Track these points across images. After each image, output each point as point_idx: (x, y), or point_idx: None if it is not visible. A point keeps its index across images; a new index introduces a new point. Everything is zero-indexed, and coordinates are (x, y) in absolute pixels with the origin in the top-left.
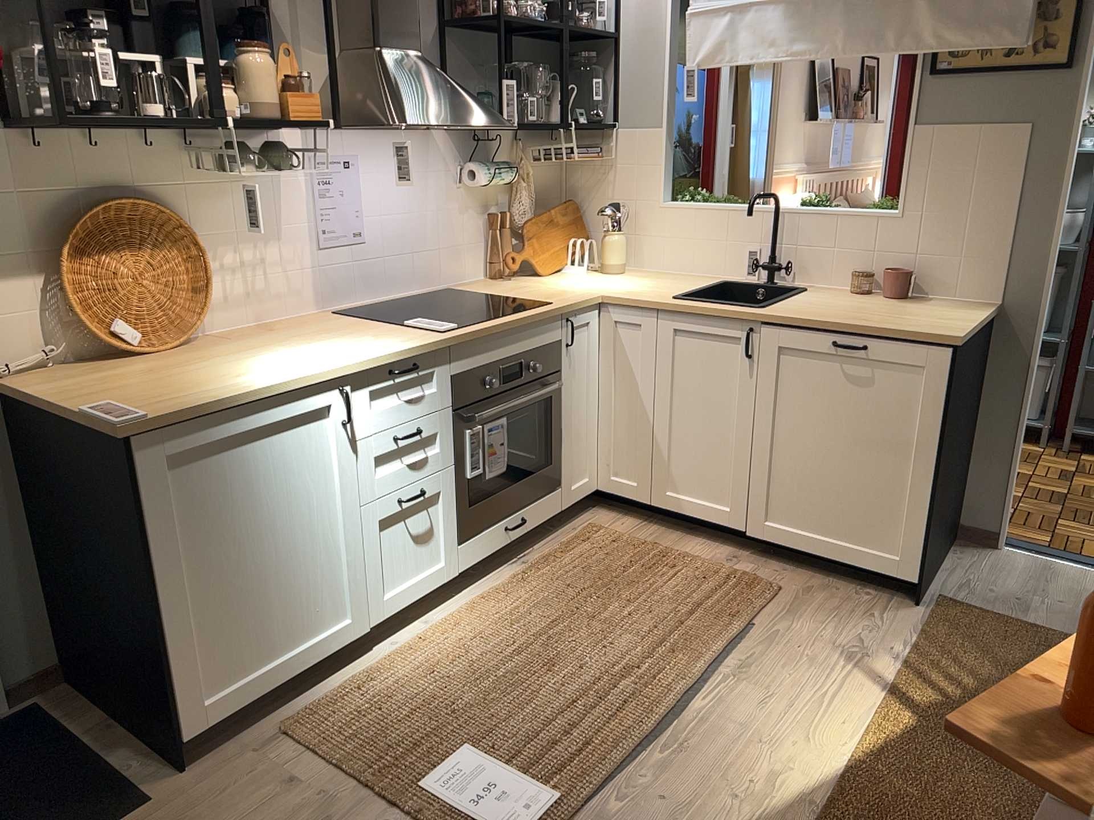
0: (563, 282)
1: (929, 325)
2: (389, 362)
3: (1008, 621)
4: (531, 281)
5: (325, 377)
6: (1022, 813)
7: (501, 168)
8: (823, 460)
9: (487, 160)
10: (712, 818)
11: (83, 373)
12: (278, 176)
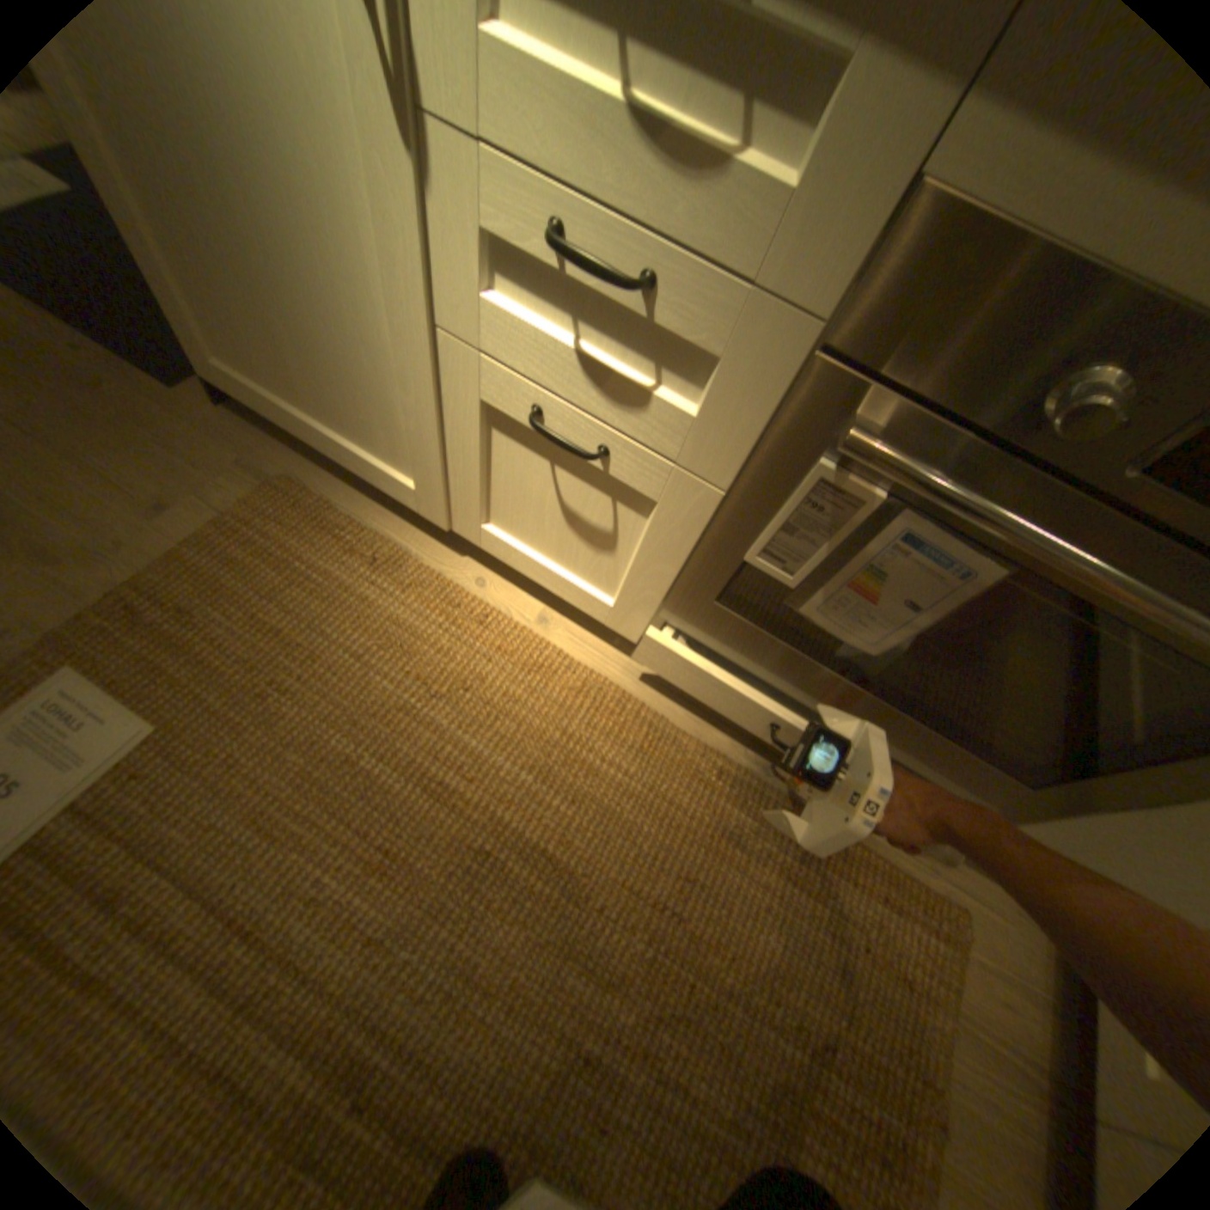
0: None
1: None
2: None
3: None
4: None
5: None
6: None
7: None
8: None
9: None
10: None
11: None
12: None
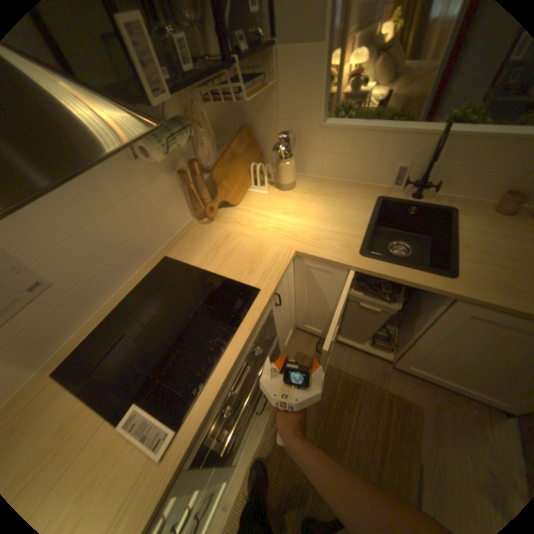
0: (254, 217)
1: None
2: None
3: None
4: (228, 218)
5: None
6: None
7: (173, 131)
8: (470, 364)
9: None
10: None
11: None
12: None
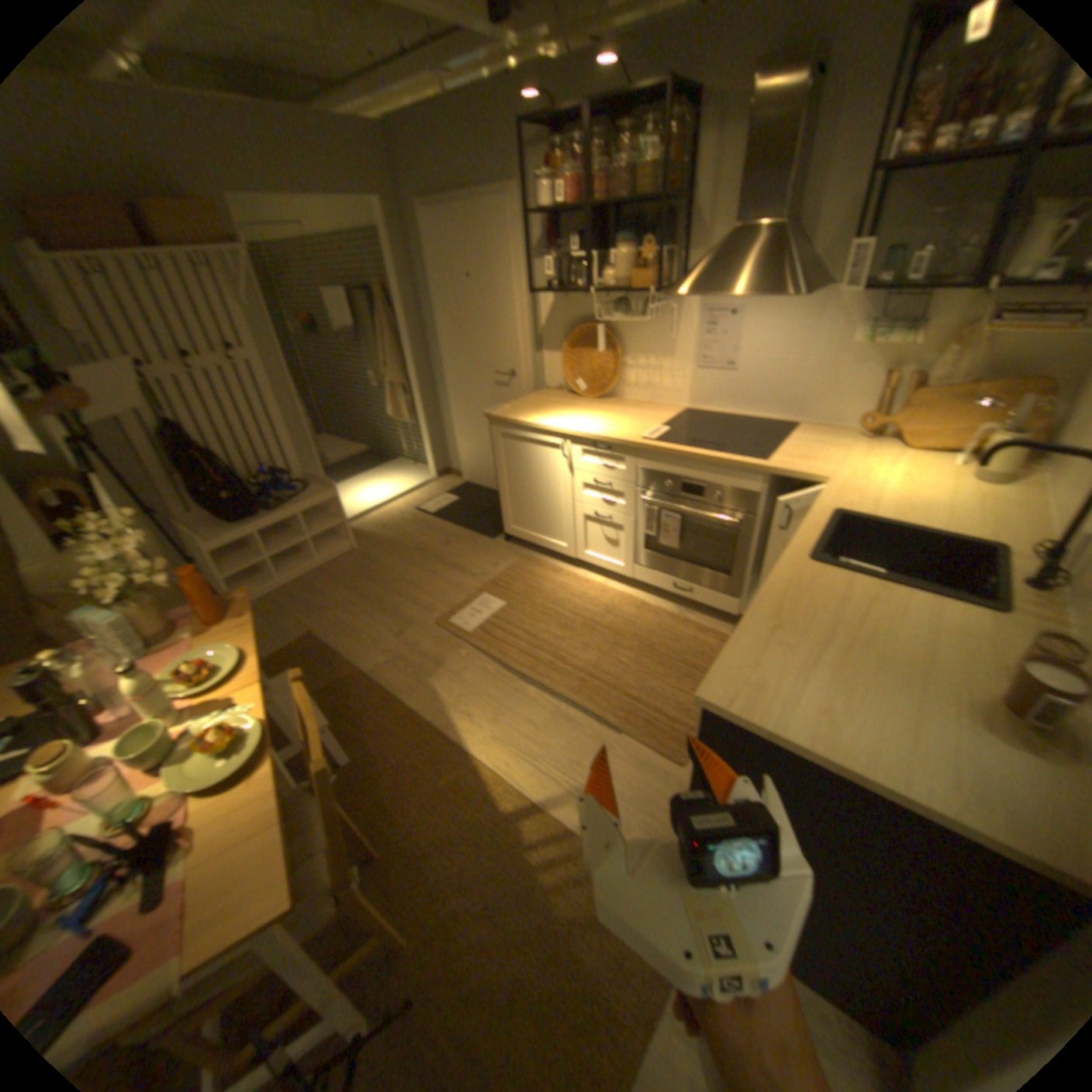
0: (886, 459)
1: (768, 685)
2: (589, 439)
3: (653, 990)
4: (875, 446)
5: (553, 430)
6: (408, 841)
7: (893, 327)
8: None
9: (915, 314)
10: (447, 685)
11: (553, 395)
12: (676, 316)
